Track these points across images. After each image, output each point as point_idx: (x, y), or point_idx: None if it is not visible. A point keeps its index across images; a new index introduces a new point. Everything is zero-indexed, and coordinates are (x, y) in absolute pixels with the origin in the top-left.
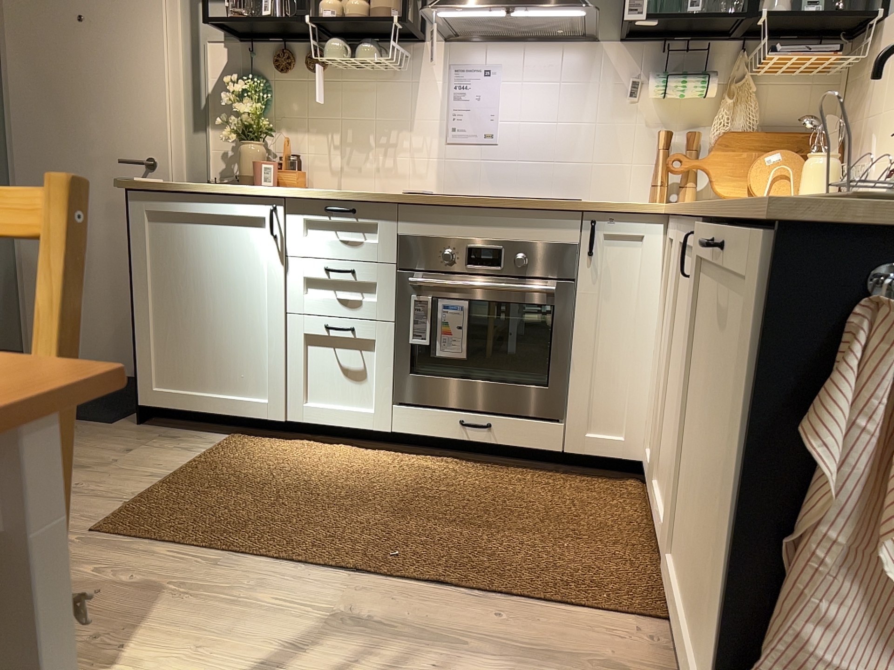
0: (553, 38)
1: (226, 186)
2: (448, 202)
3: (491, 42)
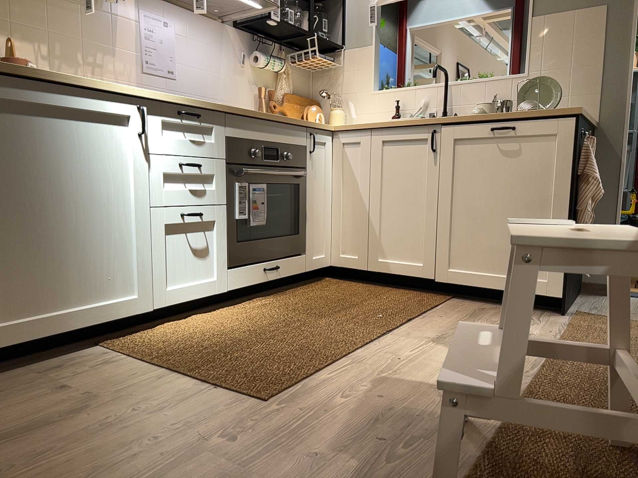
0: (204, 14)
1: (87, 81)
2: (254, 114)
3: (160, 2)
